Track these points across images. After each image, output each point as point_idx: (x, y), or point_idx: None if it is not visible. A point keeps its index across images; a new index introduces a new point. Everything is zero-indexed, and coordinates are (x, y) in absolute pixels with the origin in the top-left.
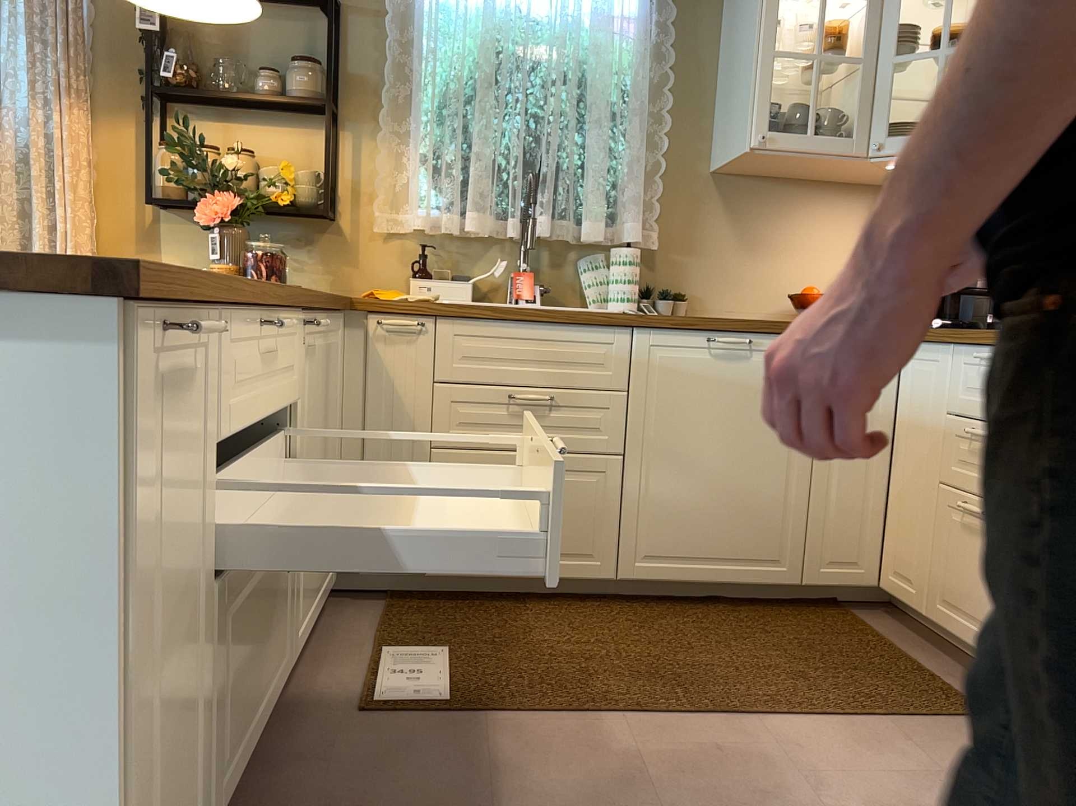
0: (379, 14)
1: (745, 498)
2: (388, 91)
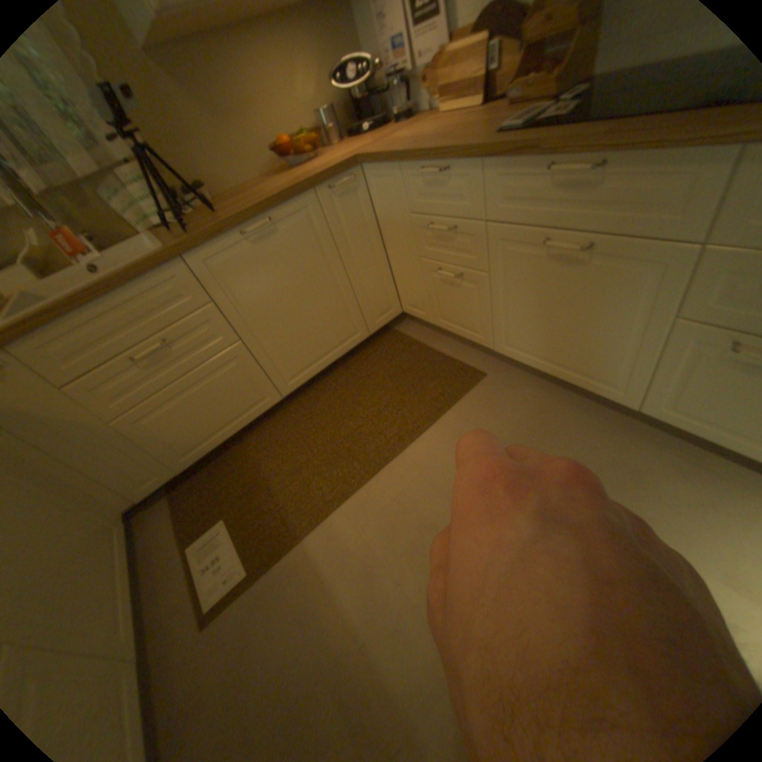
0: None
1: (321, 315)
2: None
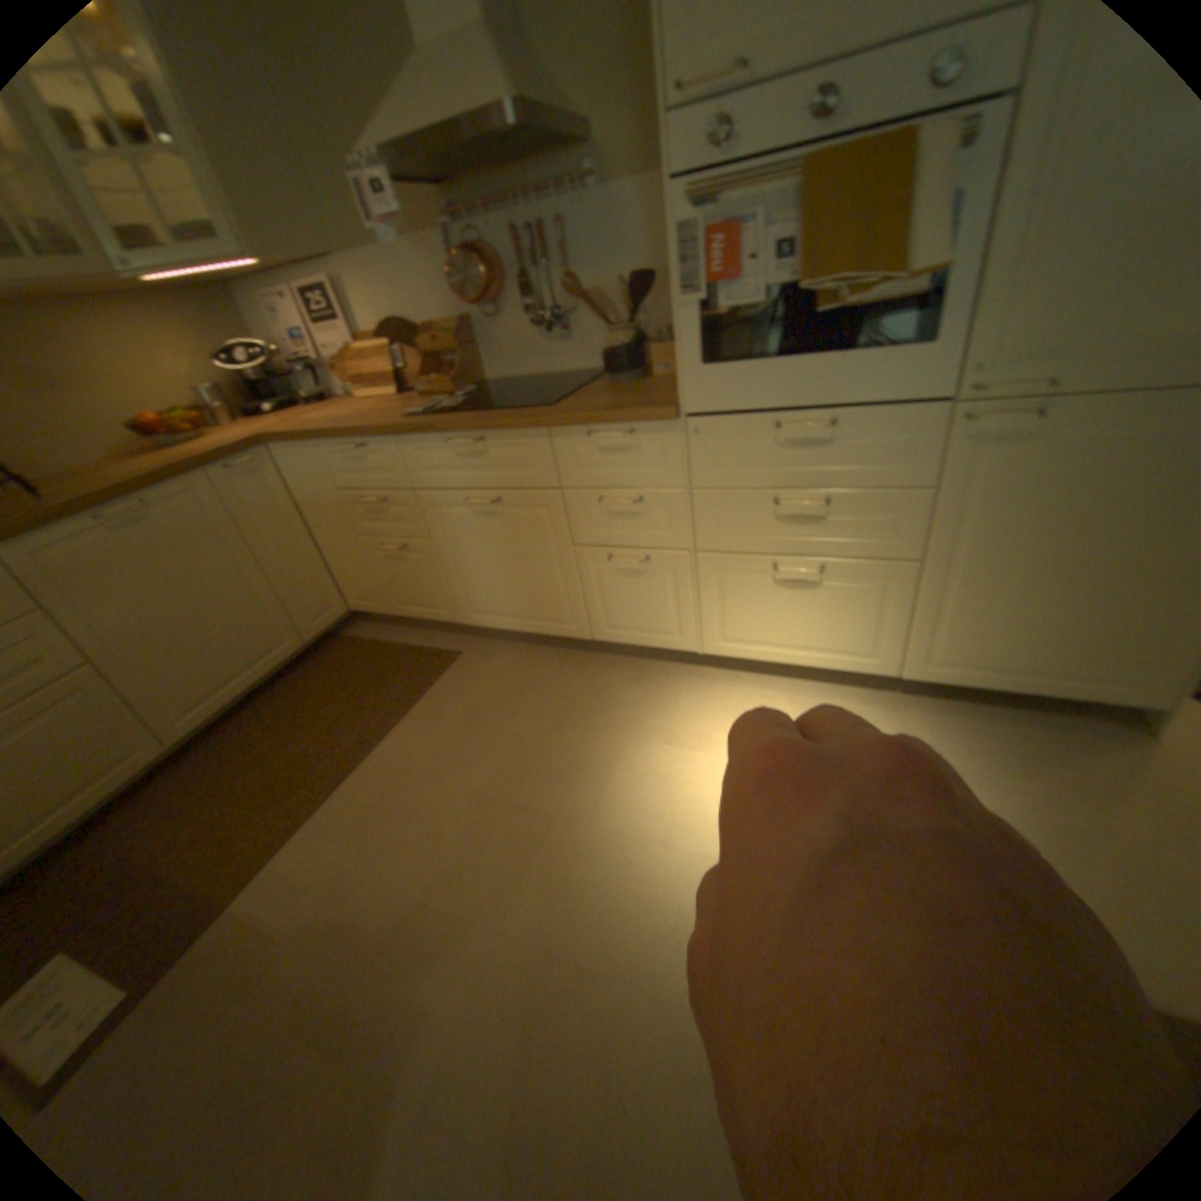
0: None
1: (225, 621)
2: None
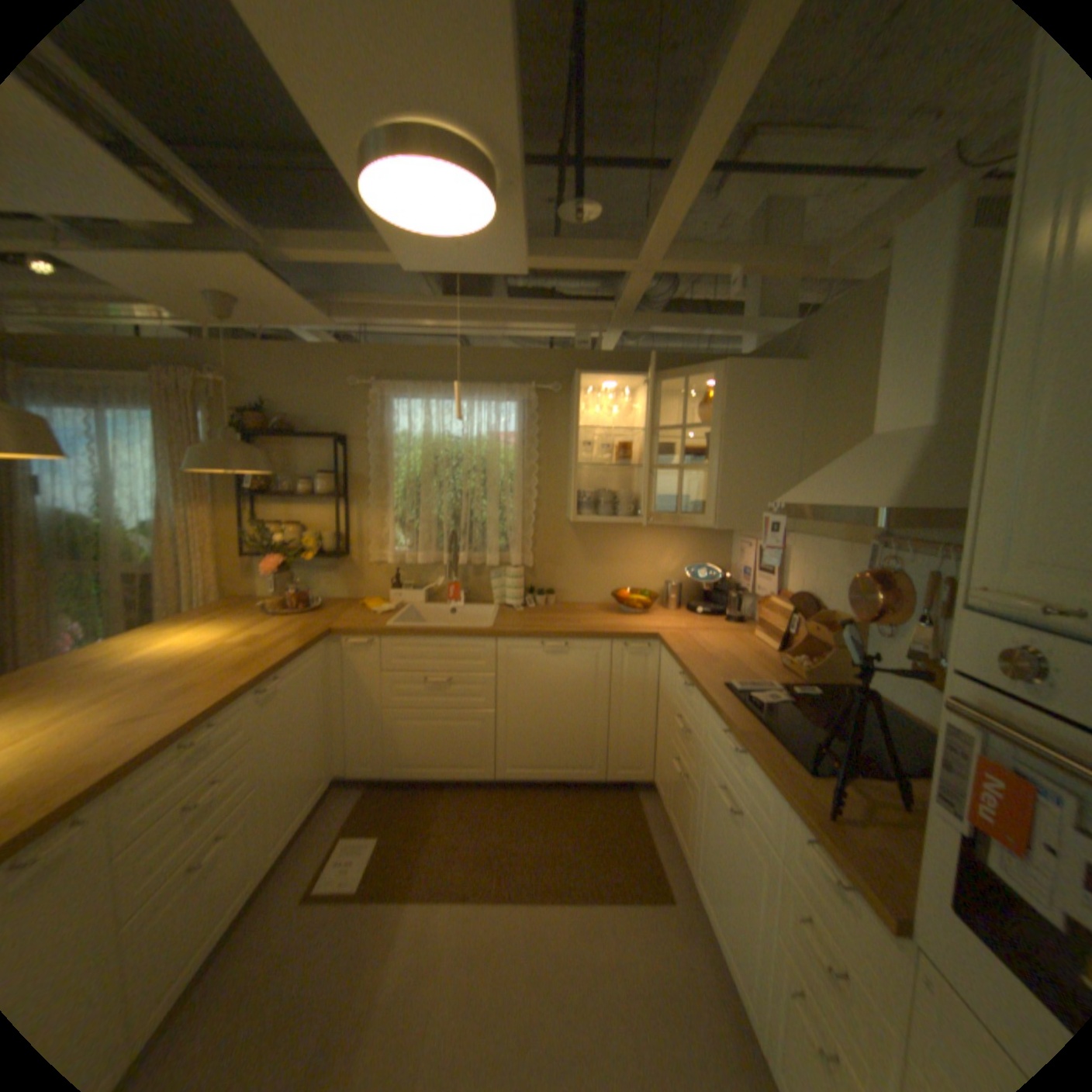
0: (368, 438)
1: (568, 733)
2: (374, 483)
